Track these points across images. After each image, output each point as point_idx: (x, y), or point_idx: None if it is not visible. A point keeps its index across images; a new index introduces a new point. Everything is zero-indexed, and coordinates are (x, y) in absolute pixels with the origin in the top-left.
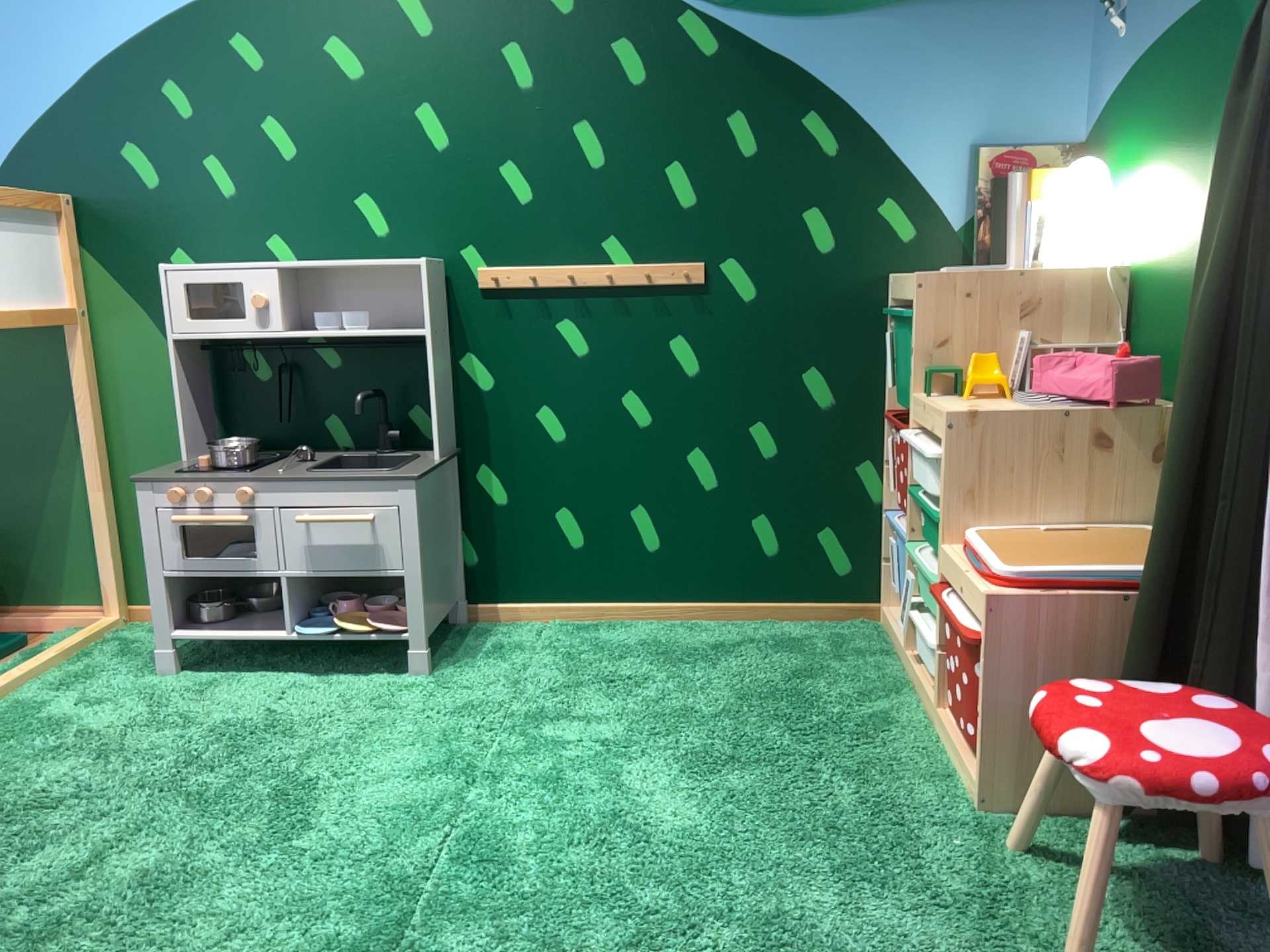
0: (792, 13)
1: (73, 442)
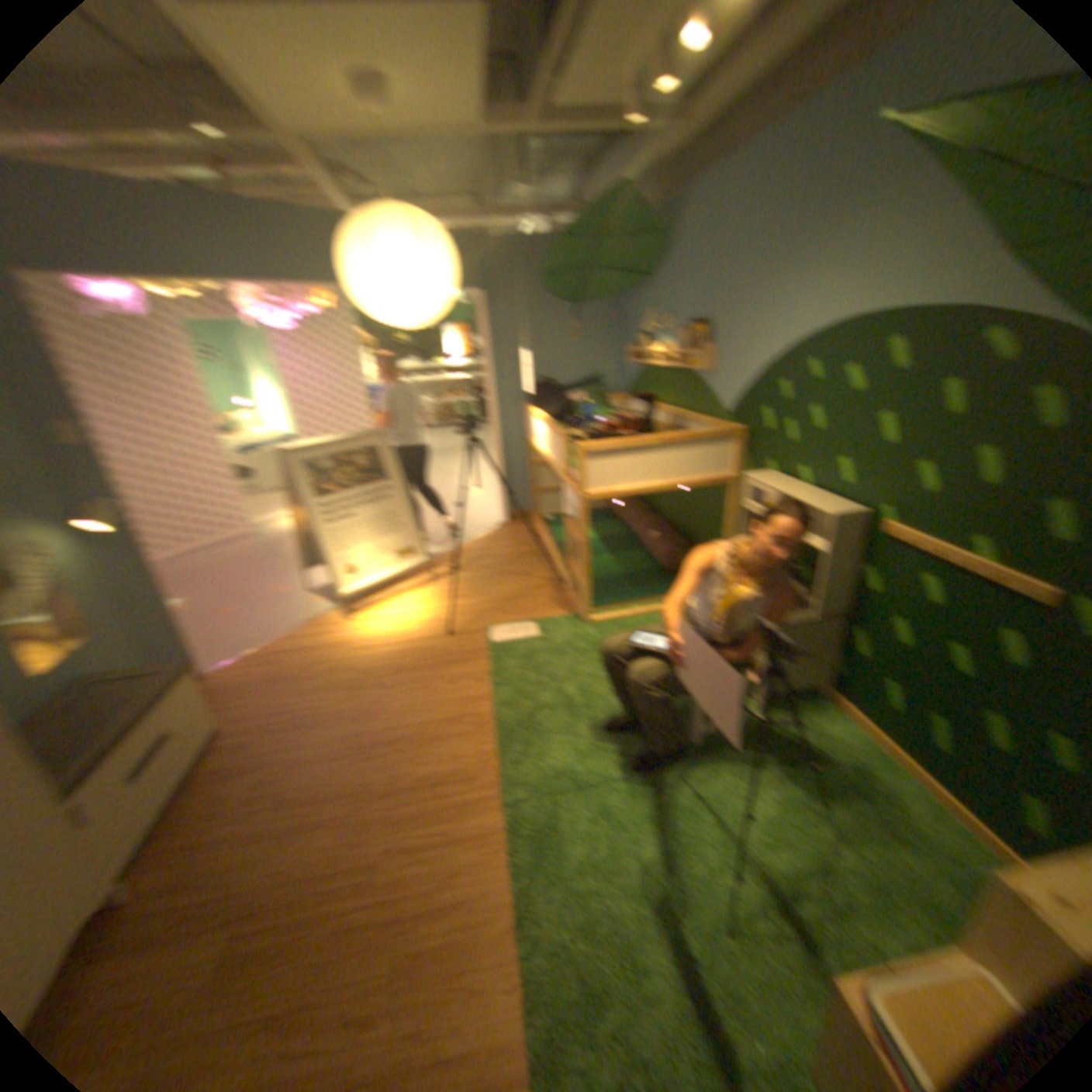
0: None
1: (726, 525)
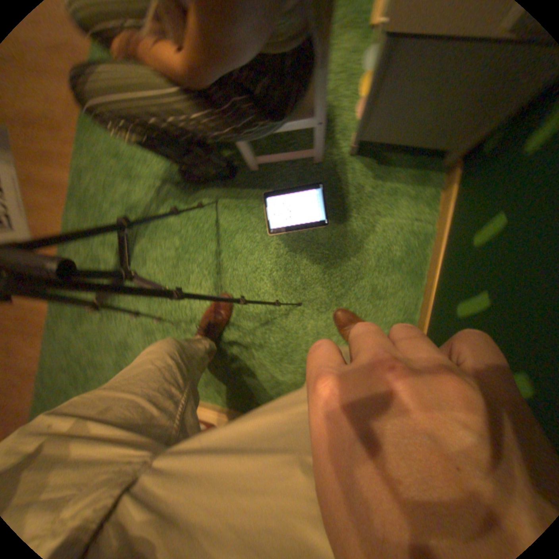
0: None
1: None
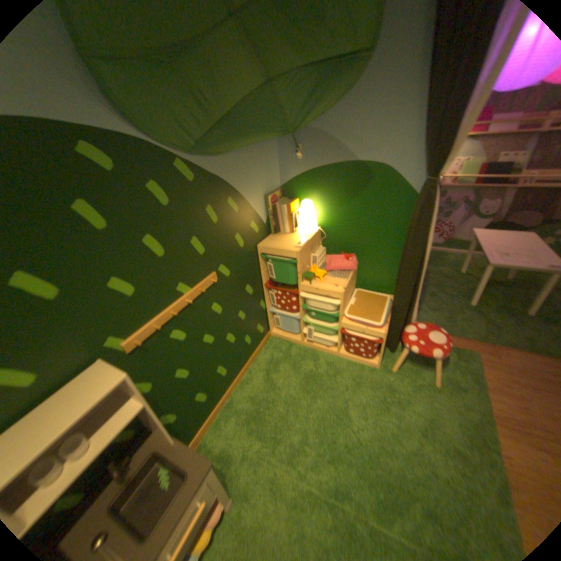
0: (216, 154)
1: None
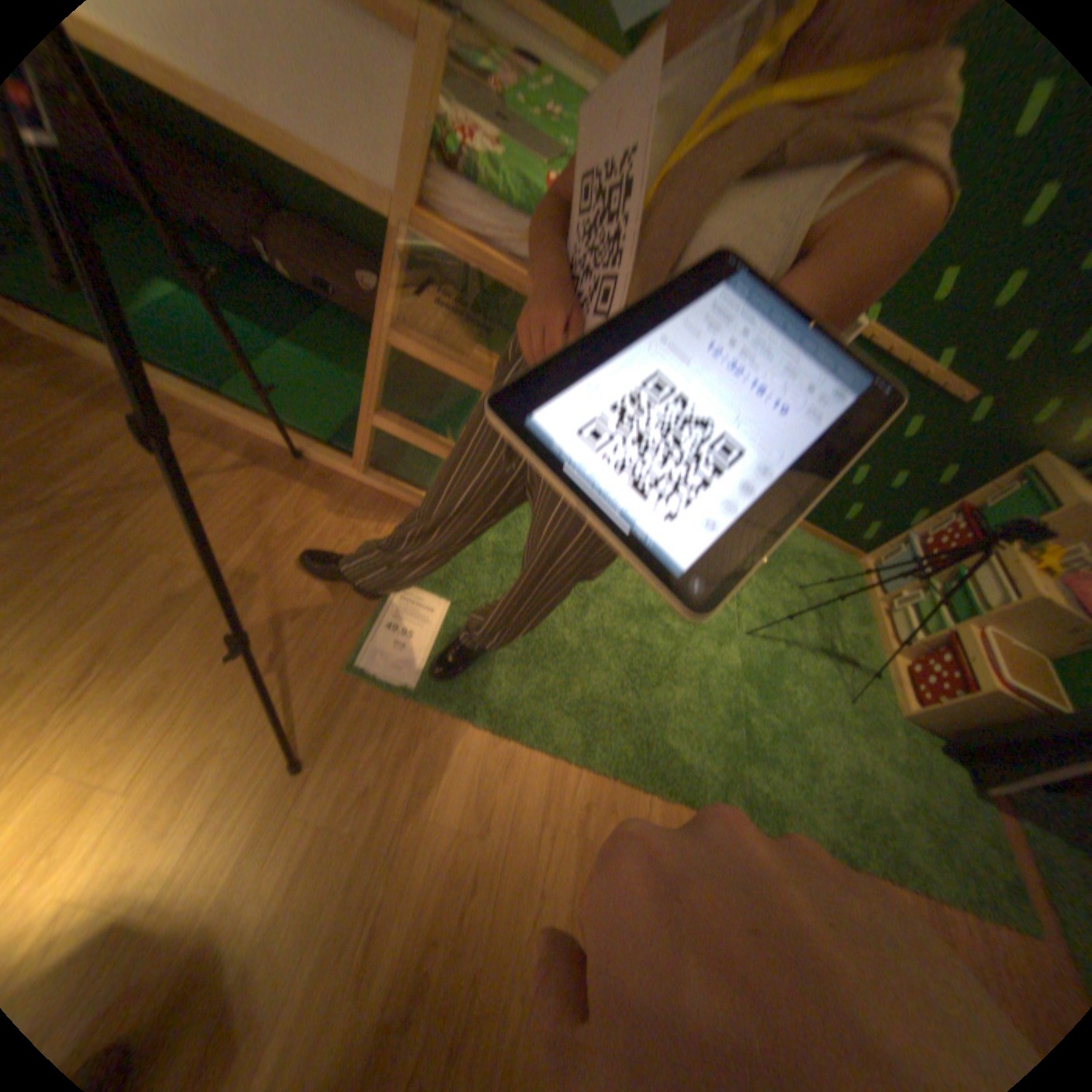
0: None
1: None
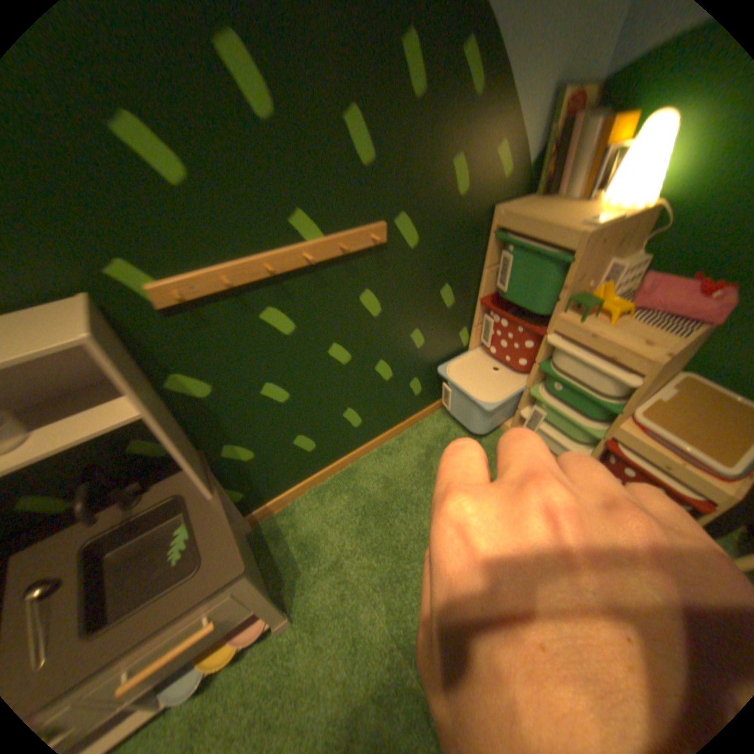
0: None
1: None
